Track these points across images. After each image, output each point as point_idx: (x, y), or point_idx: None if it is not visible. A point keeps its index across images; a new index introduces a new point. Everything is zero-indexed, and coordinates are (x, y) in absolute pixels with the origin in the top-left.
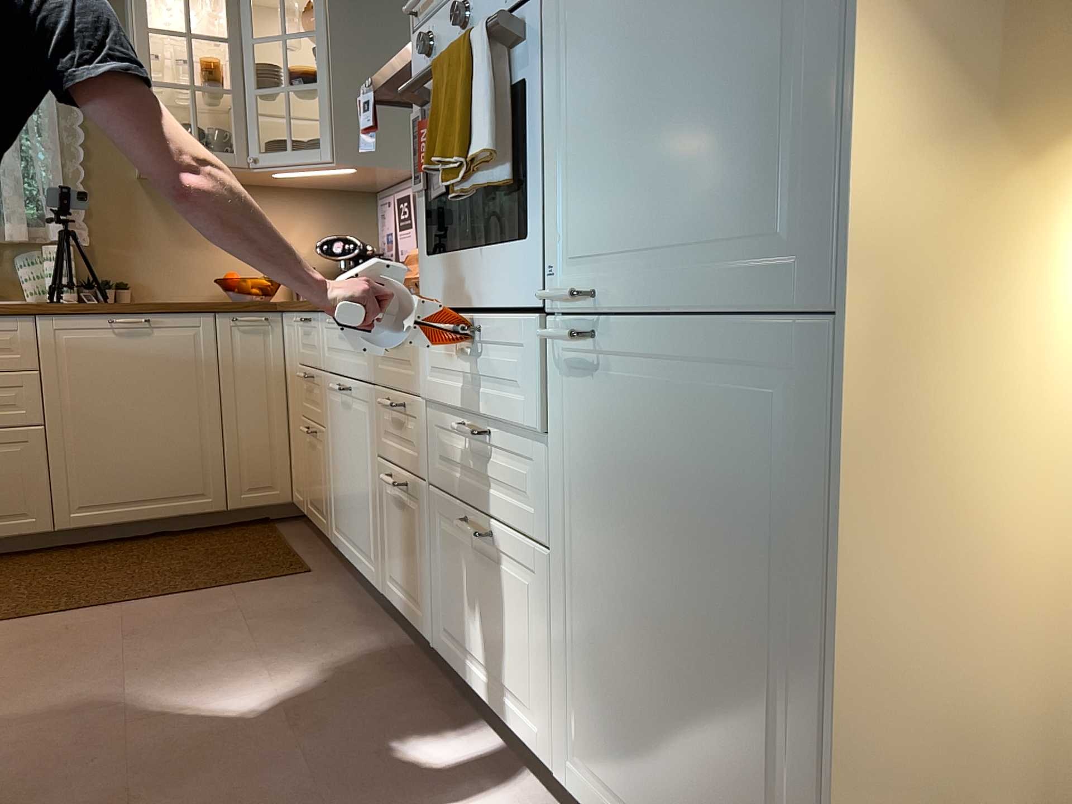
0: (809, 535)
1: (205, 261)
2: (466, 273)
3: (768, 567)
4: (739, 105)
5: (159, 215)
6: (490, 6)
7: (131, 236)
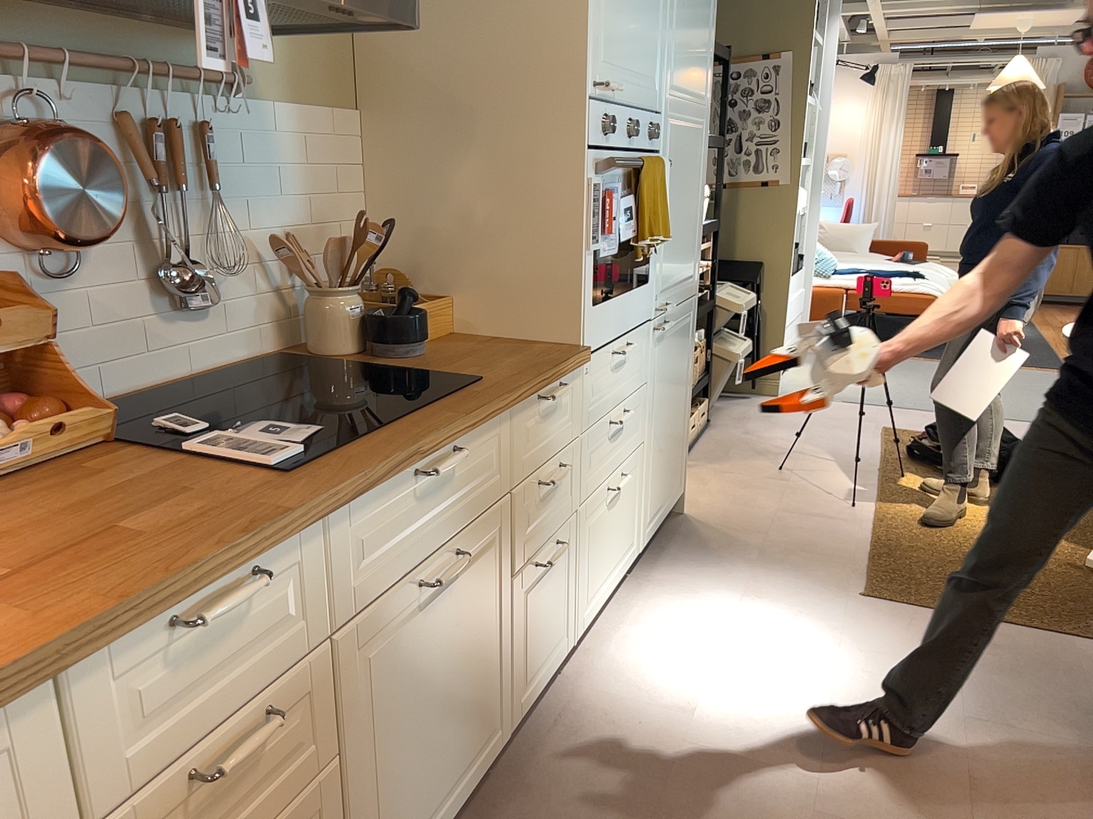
0: (690, 354)
1: None
2: (619, 310)
3: (686, 370)
4: (691, 234)
5: None
6: (641, 137)
7: None
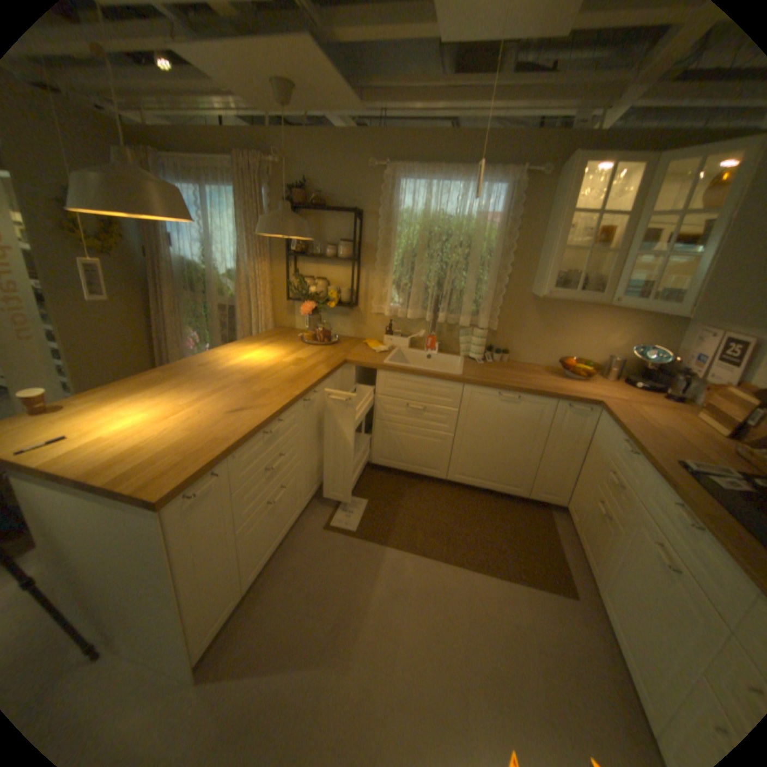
0: None
1: (555, 343)
2: None
3: None
4: None
5: (537, 314)
6: None
7: (518, 325)
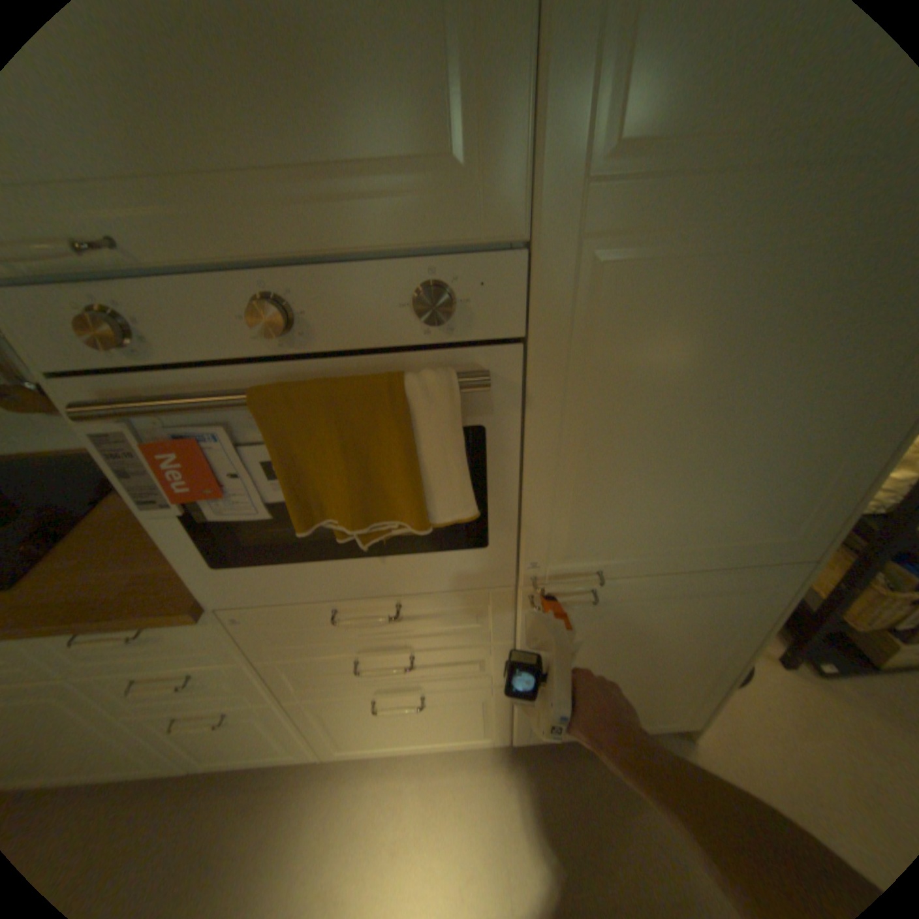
0: (750, 628)
1: None
2: (333, 576)
3: (720, 643)
4: (784, 477)
5: None
6: (355, 319)
7: None
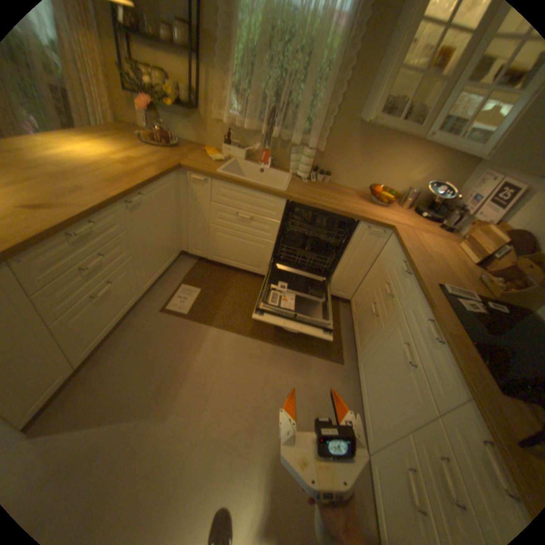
0: None
1: (370, 170)
2: None
3: None
4: None
5: (361, 141)
6: None
7: (343, 149)
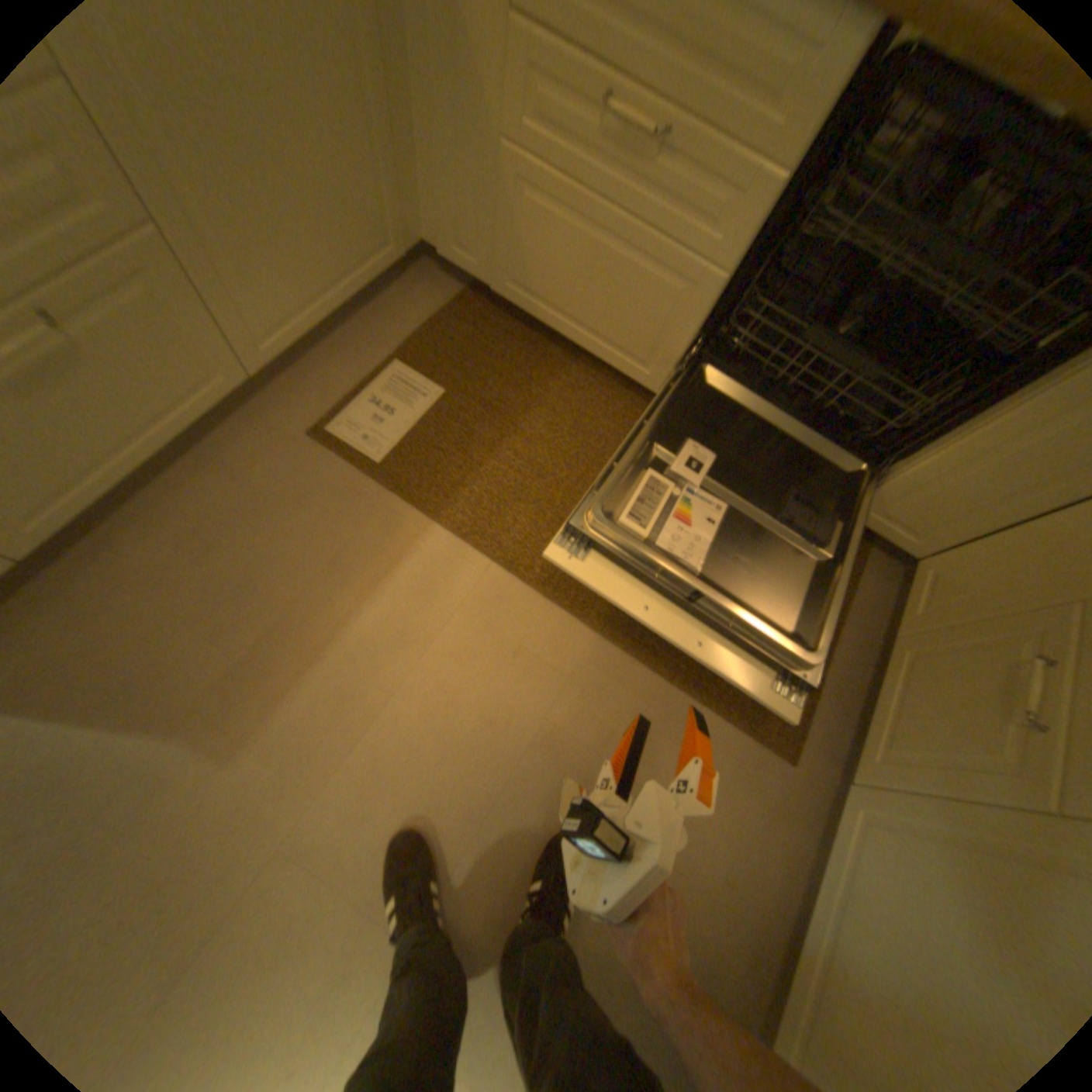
0: None
1: None
2: None
3: None
4: None
5: None
6: None
7: None
